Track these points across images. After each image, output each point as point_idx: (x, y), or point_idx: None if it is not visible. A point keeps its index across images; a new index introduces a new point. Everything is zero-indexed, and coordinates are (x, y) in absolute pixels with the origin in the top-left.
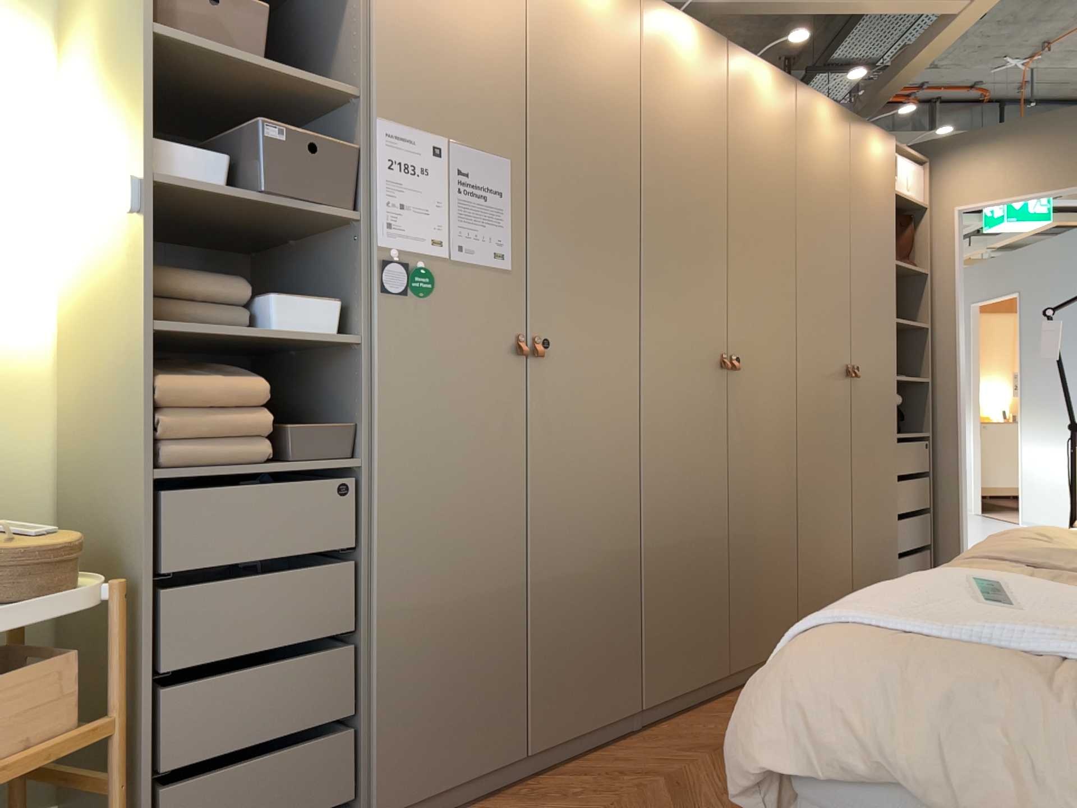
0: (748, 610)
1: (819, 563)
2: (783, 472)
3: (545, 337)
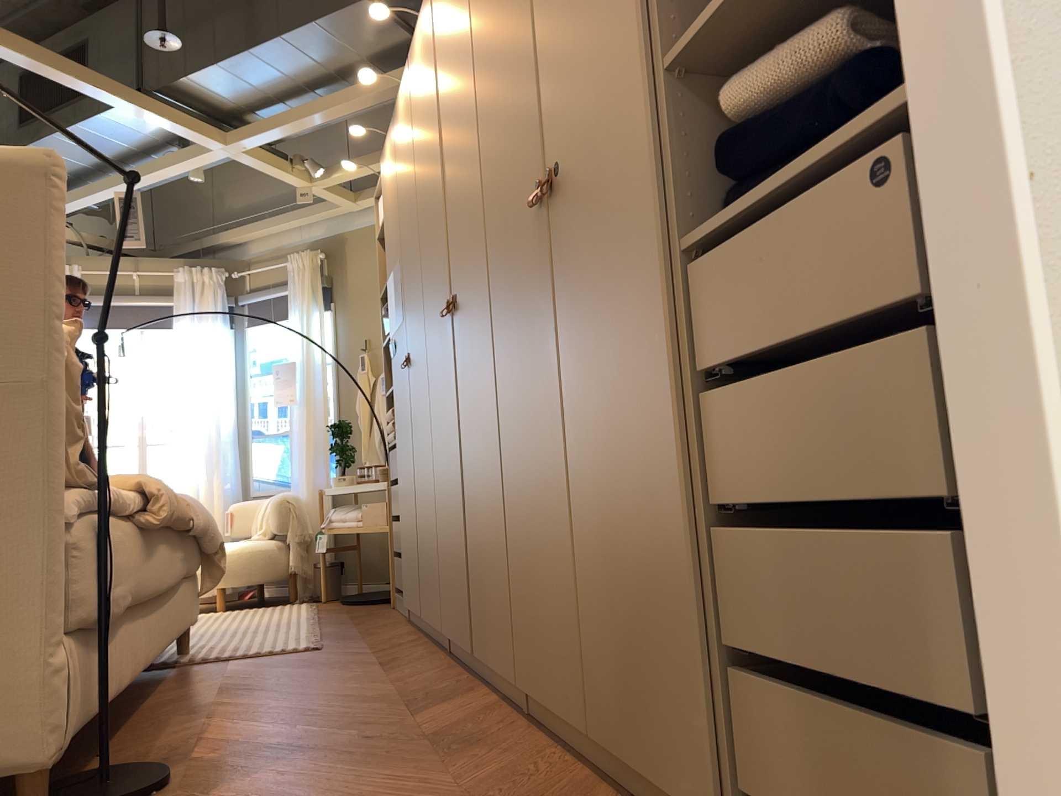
0: (483, 593)
1: (536, 571)
2: (492, 417)
3: (410, 351)
